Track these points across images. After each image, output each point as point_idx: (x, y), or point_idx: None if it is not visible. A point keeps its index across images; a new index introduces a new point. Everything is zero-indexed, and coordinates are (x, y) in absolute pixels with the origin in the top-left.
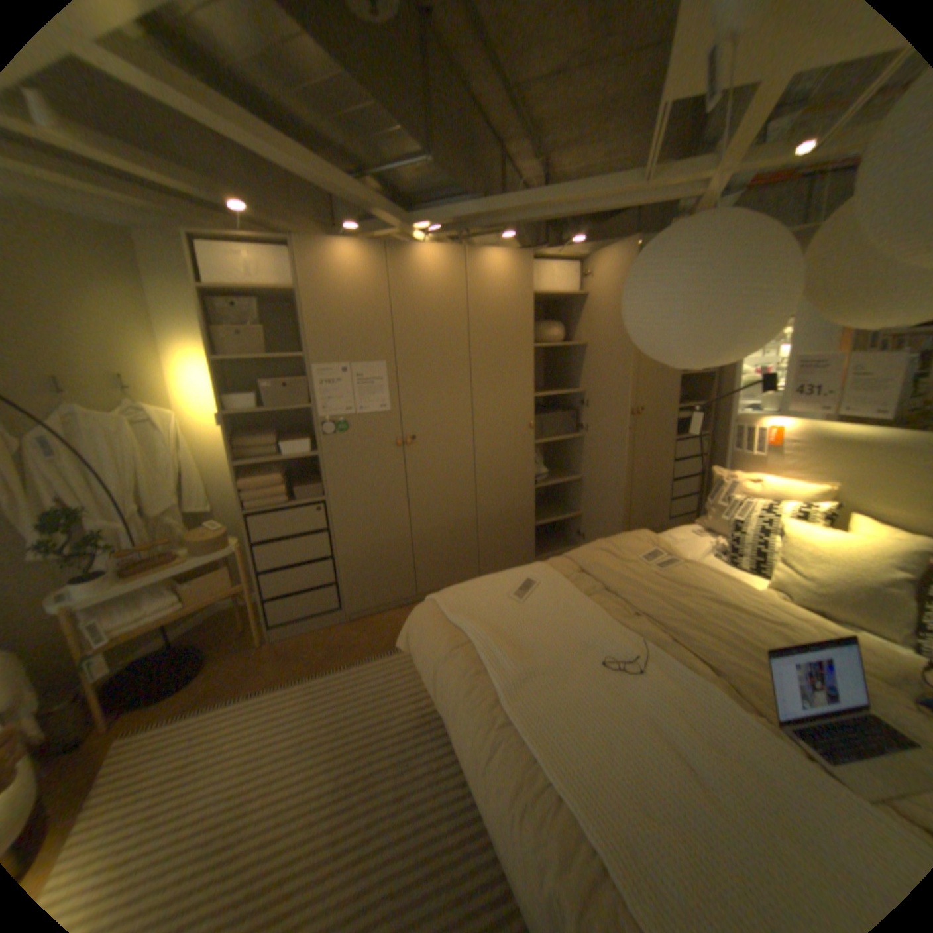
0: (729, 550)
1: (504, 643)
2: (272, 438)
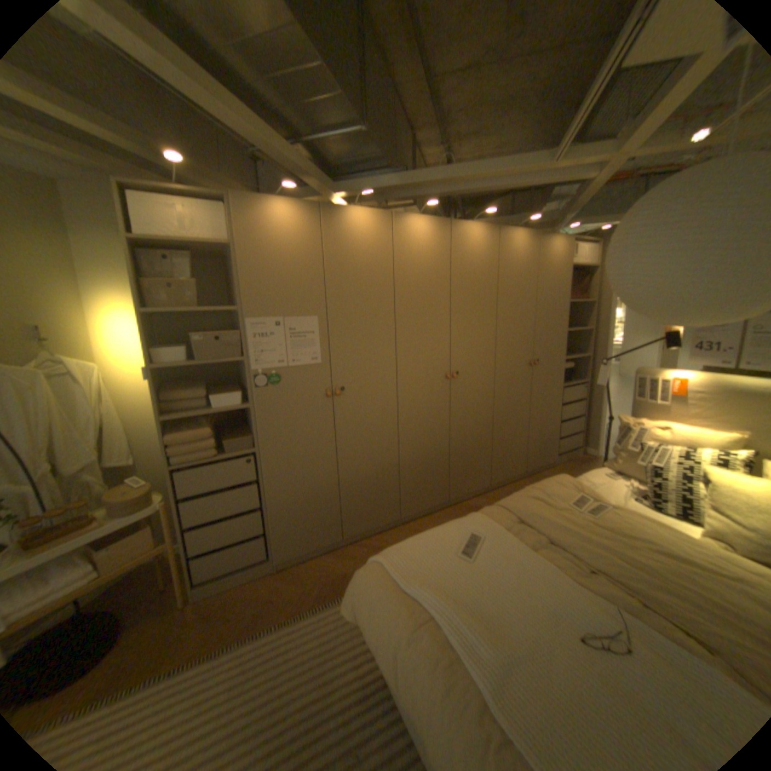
0: (652, 495)
1: (472, 619)
2: (202, 390)
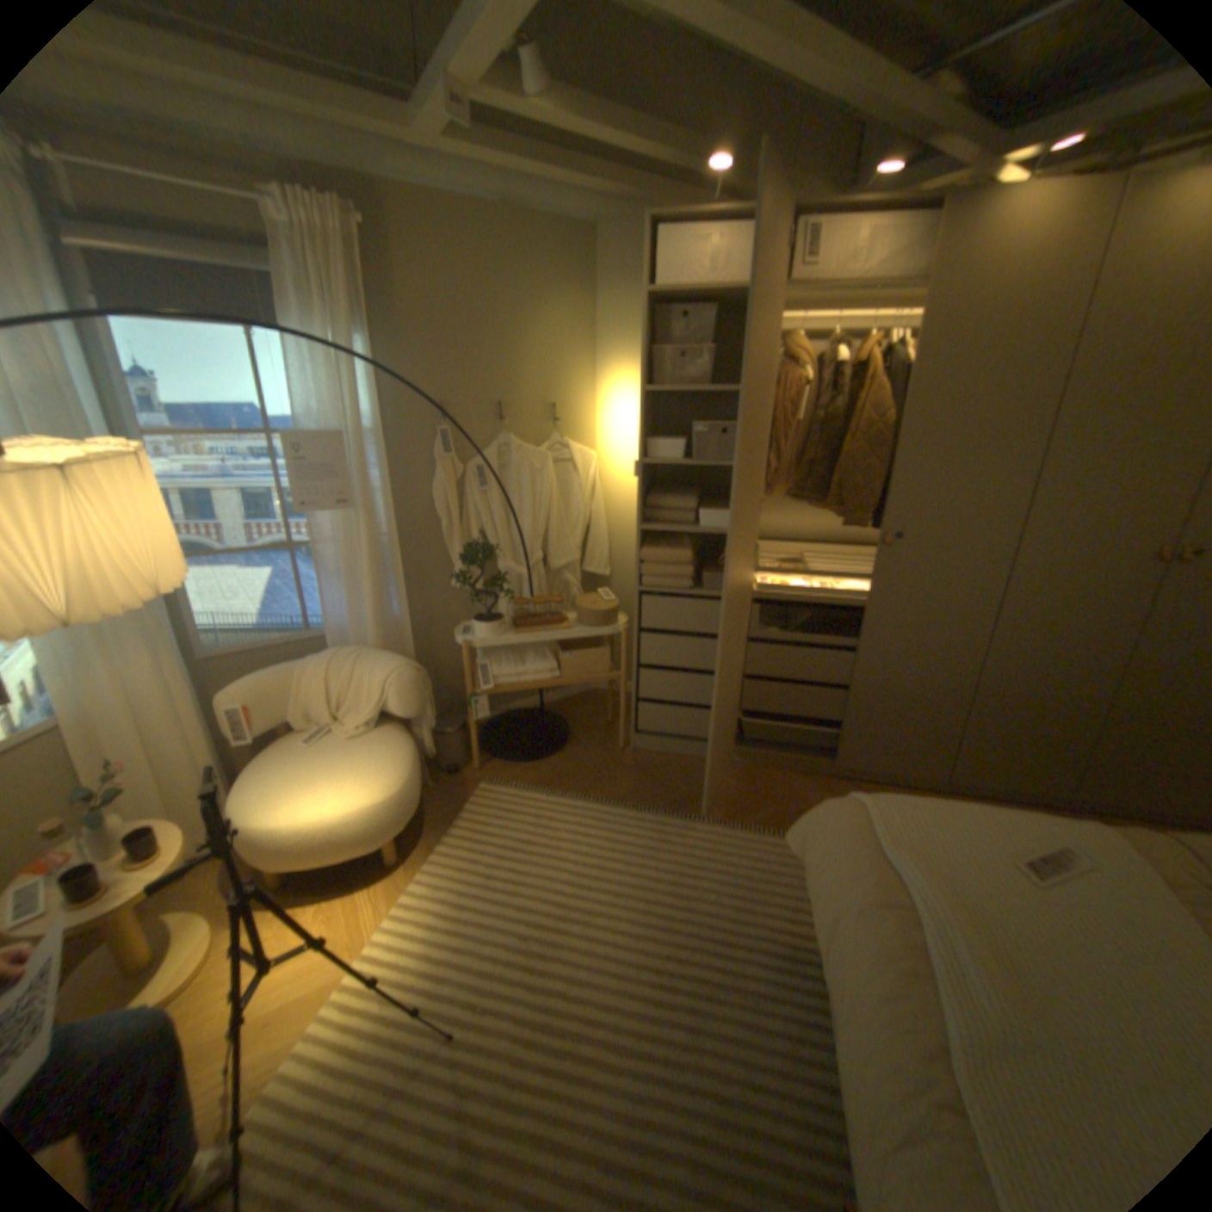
0: None
1: (988, 951)
2: (694, 501)
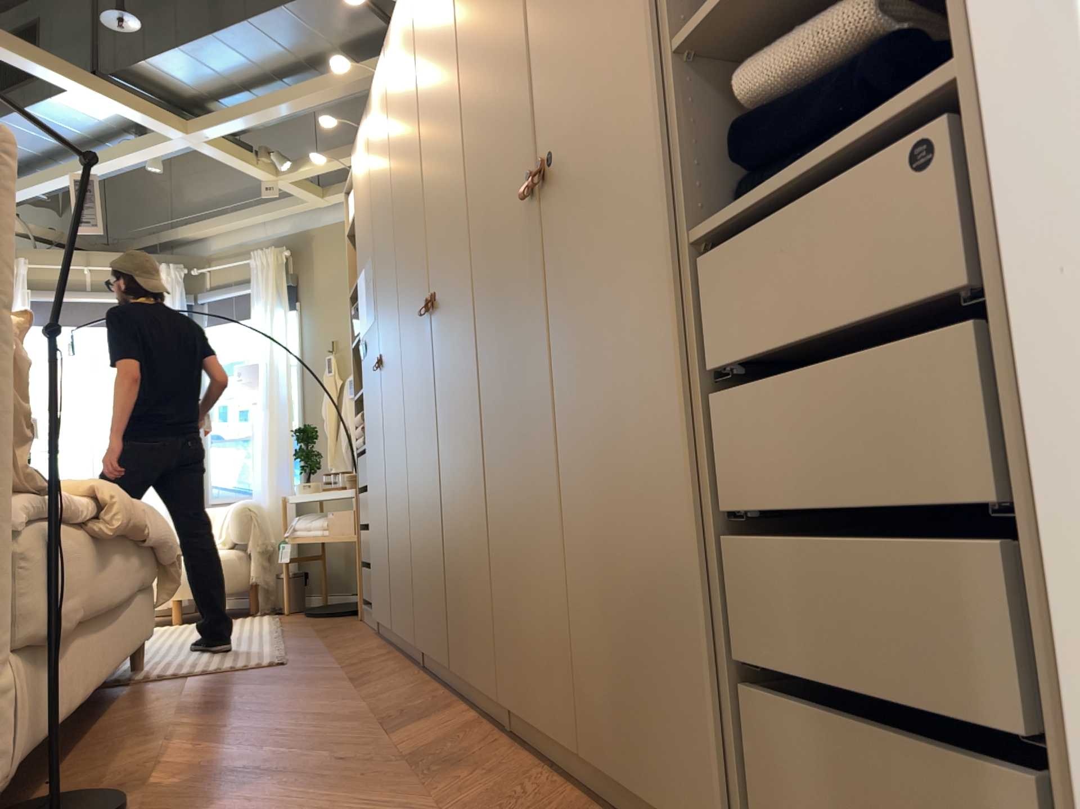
0: None
1: None
2: None
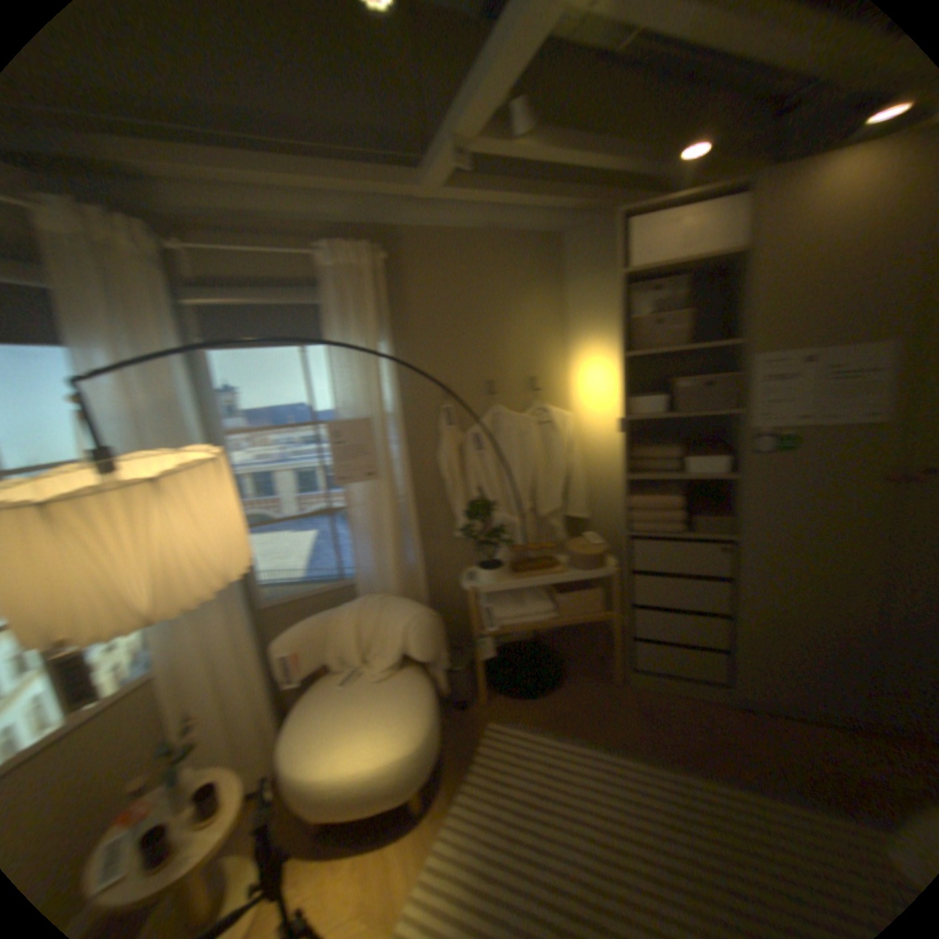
0: None
1: None
2: (677, 448)
